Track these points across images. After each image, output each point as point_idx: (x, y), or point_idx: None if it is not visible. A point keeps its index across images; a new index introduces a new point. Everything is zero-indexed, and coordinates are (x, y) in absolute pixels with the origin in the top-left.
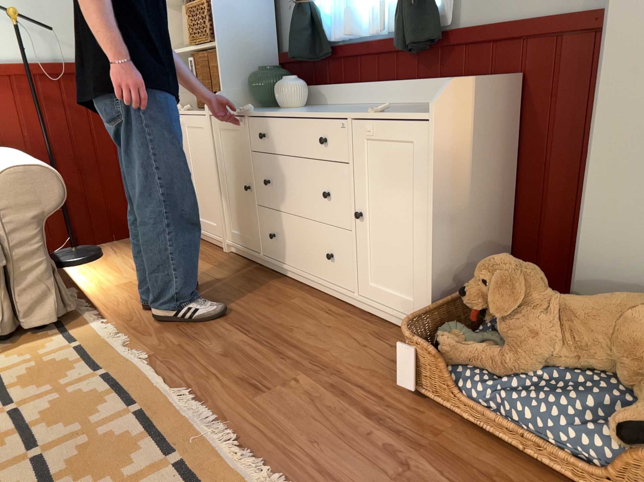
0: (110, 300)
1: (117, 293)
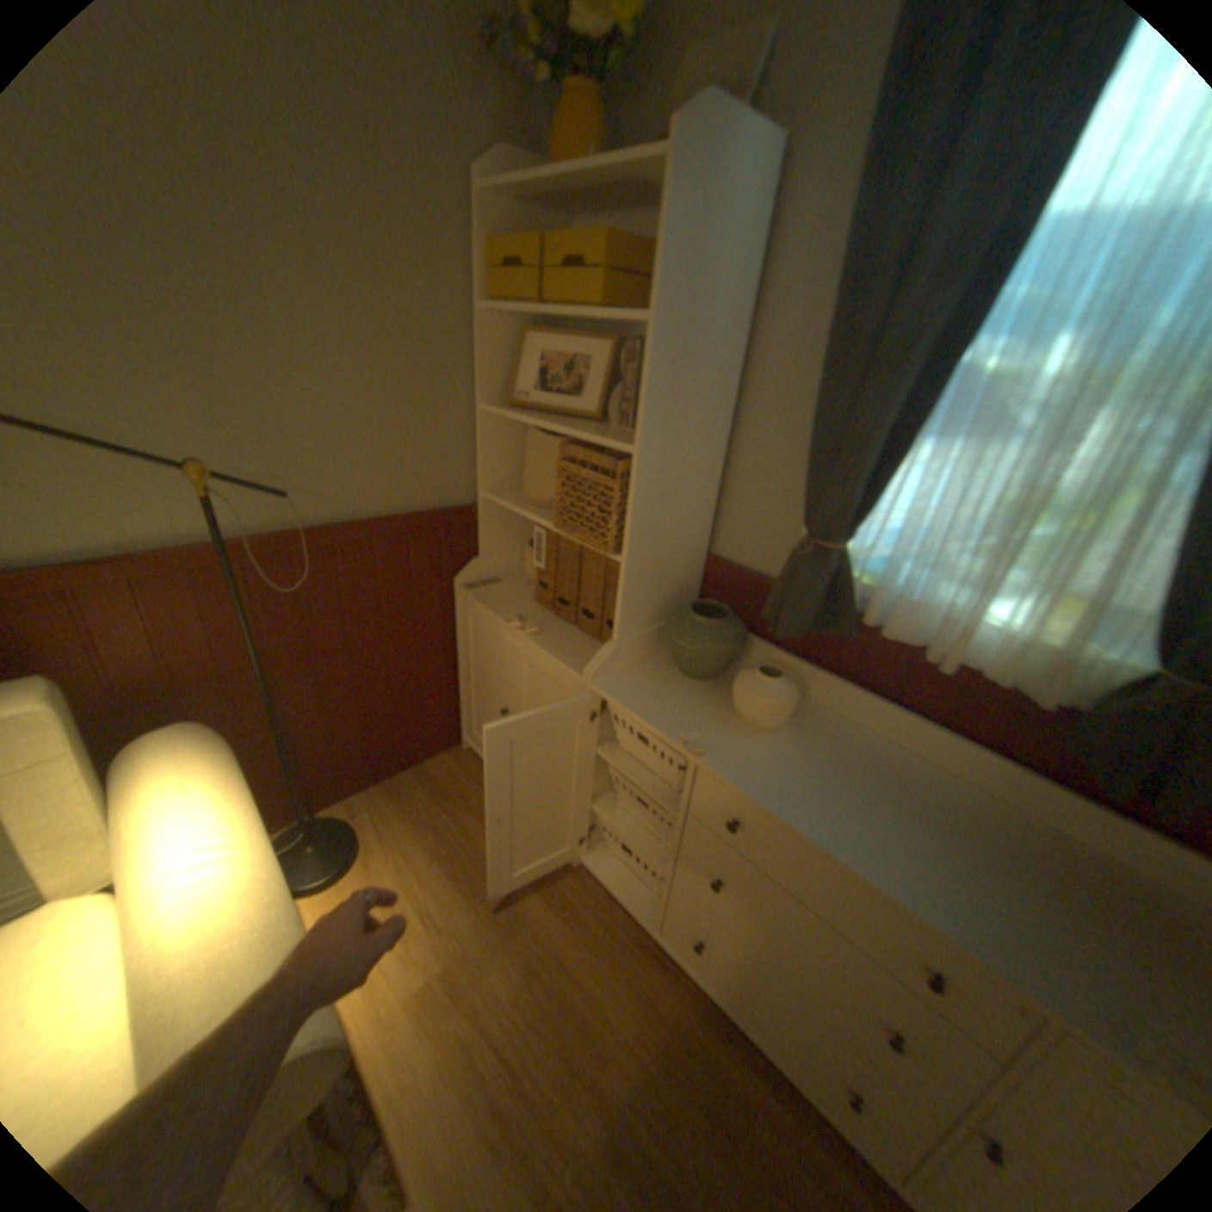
0: (403, 1084)
1: (412, 1047)
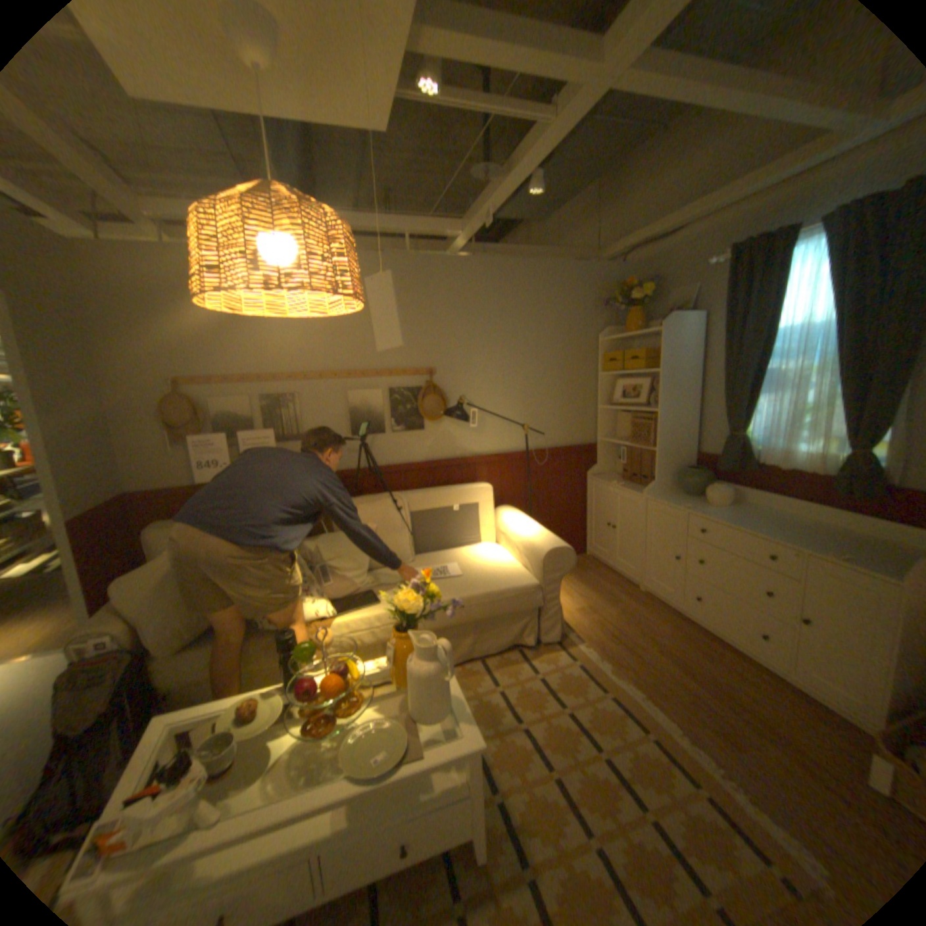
0: (578, 624)
1: (579, 619)
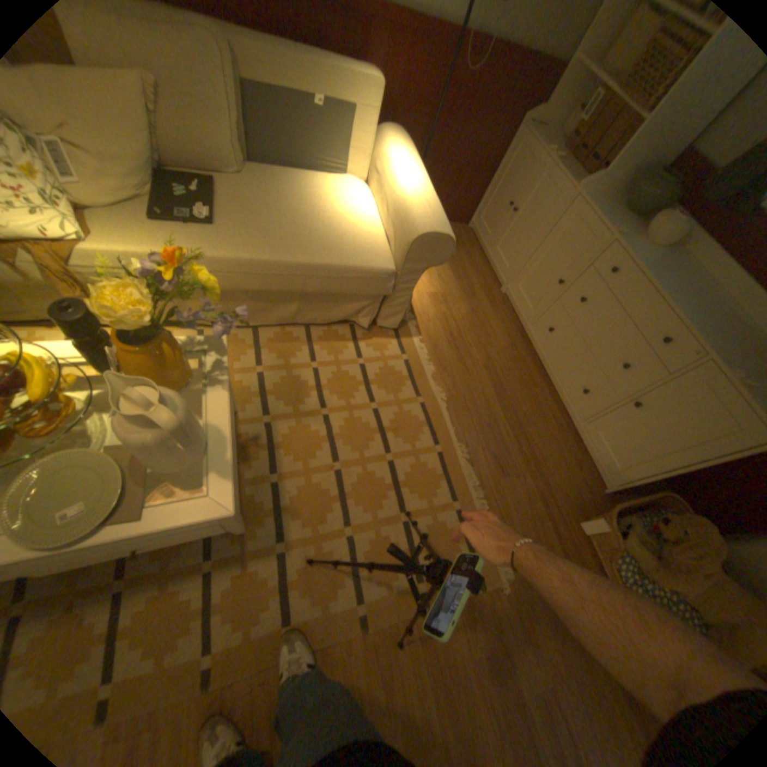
0: (423, 313)
1: (427, 306)
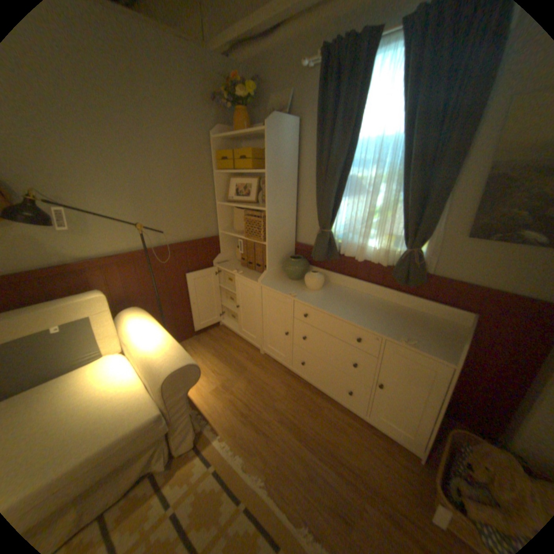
0: (212, 410)
1: (214, 402)
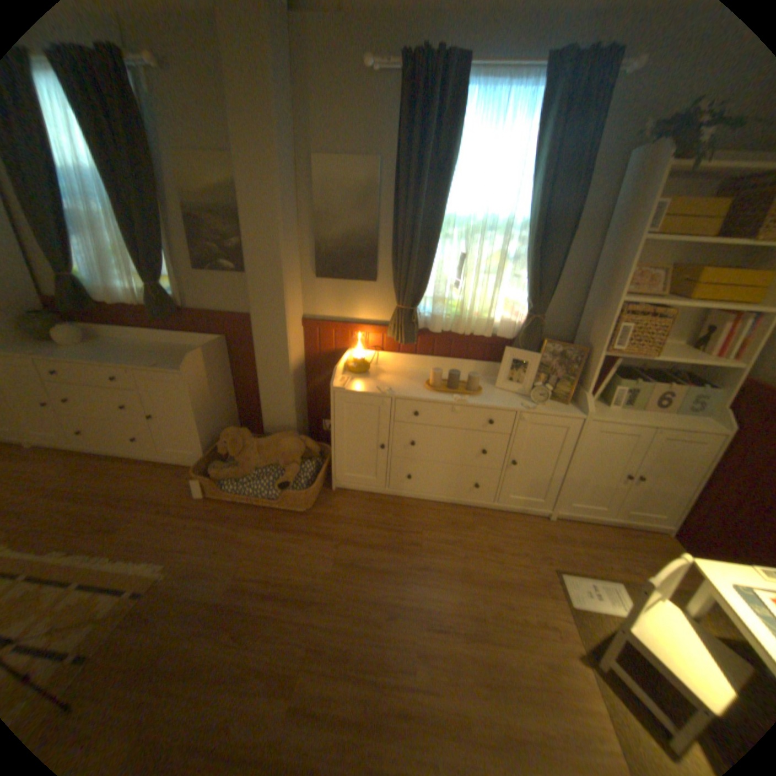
0: None
1: None
